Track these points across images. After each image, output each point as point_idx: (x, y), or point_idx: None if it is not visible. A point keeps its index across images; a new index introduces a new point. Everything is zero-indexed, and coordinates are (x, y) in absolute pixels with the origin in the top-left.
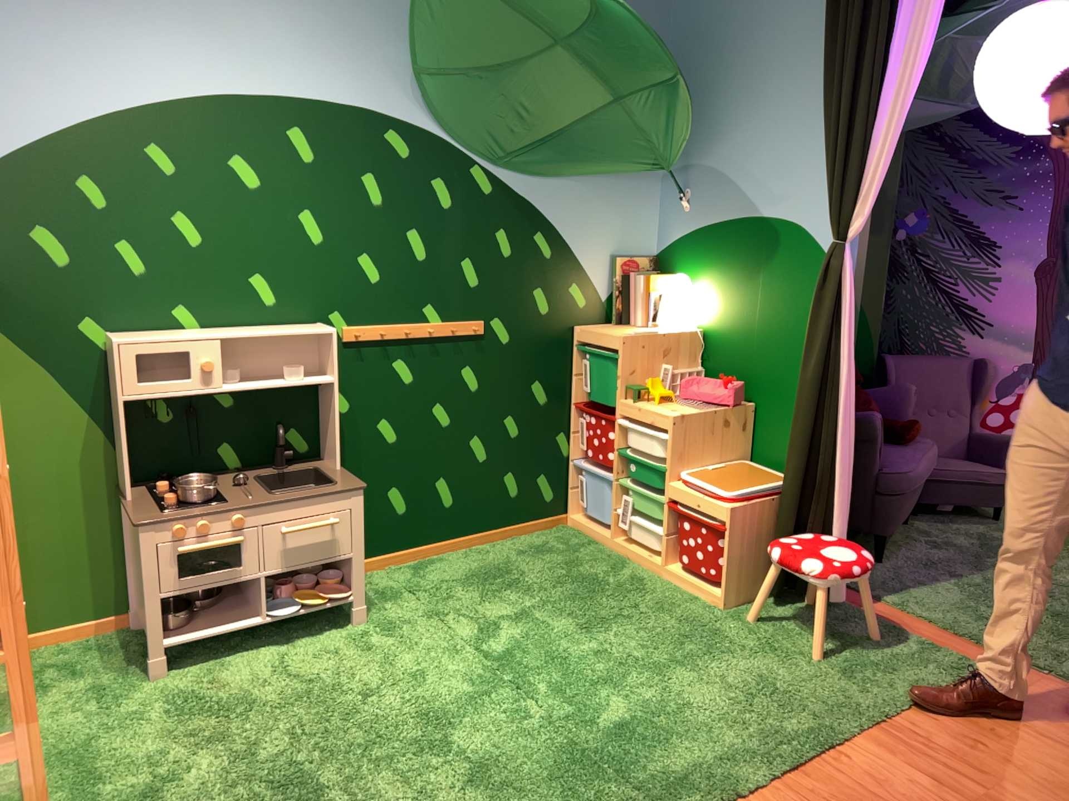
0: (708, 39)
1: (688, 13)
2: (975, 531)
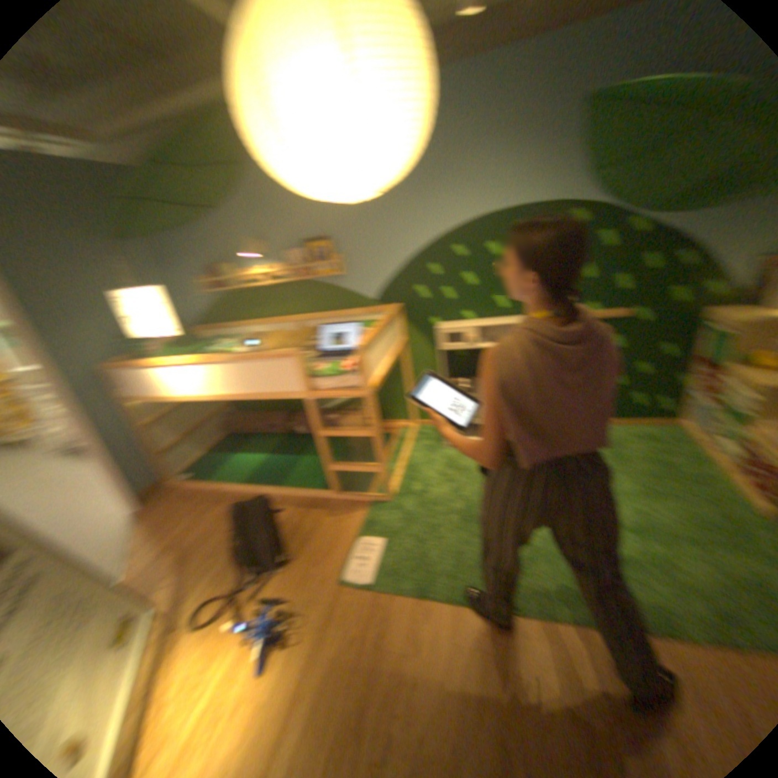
0: None
1: None
2: None
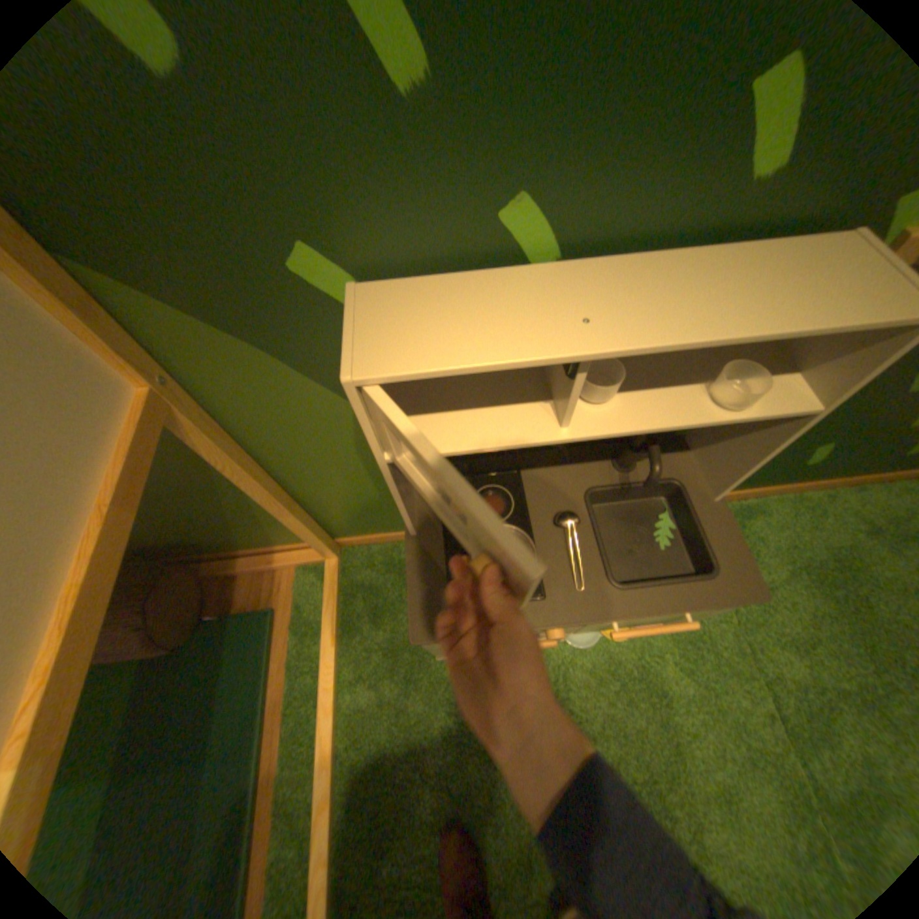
0: None
1: None
2: None
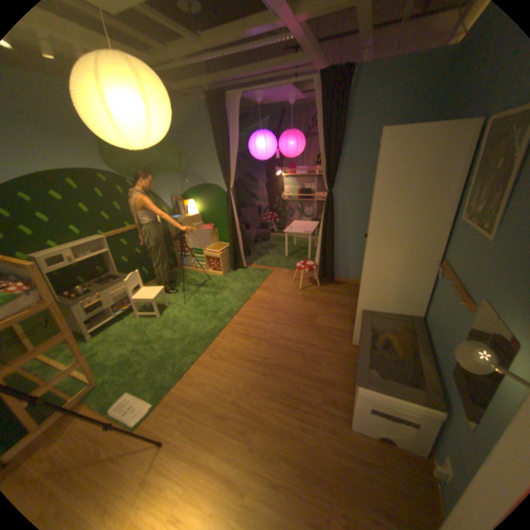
0: (181, 136)
1: (173, 128)
2: (265, 244)
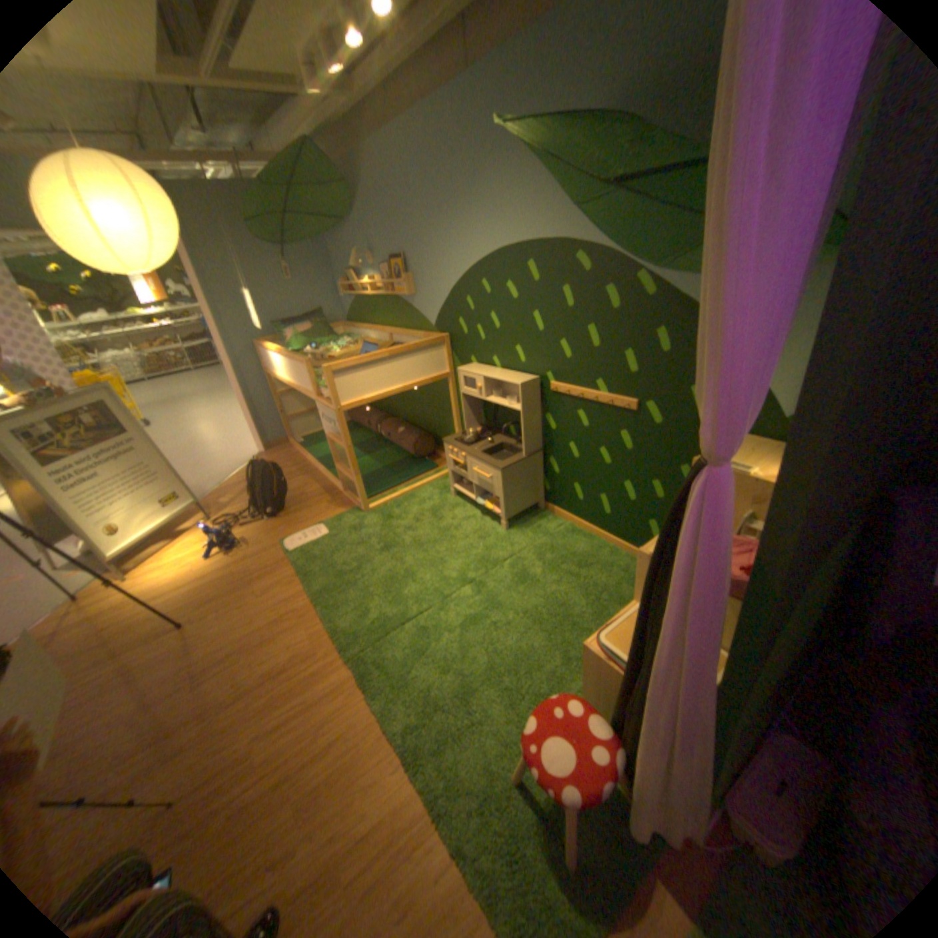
0: None
1: None
2: None
